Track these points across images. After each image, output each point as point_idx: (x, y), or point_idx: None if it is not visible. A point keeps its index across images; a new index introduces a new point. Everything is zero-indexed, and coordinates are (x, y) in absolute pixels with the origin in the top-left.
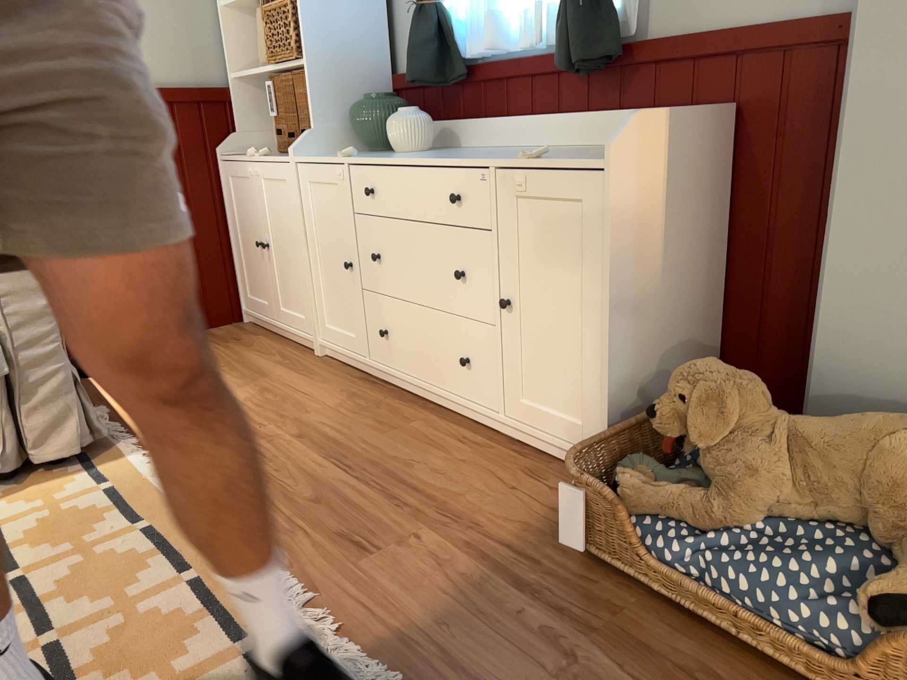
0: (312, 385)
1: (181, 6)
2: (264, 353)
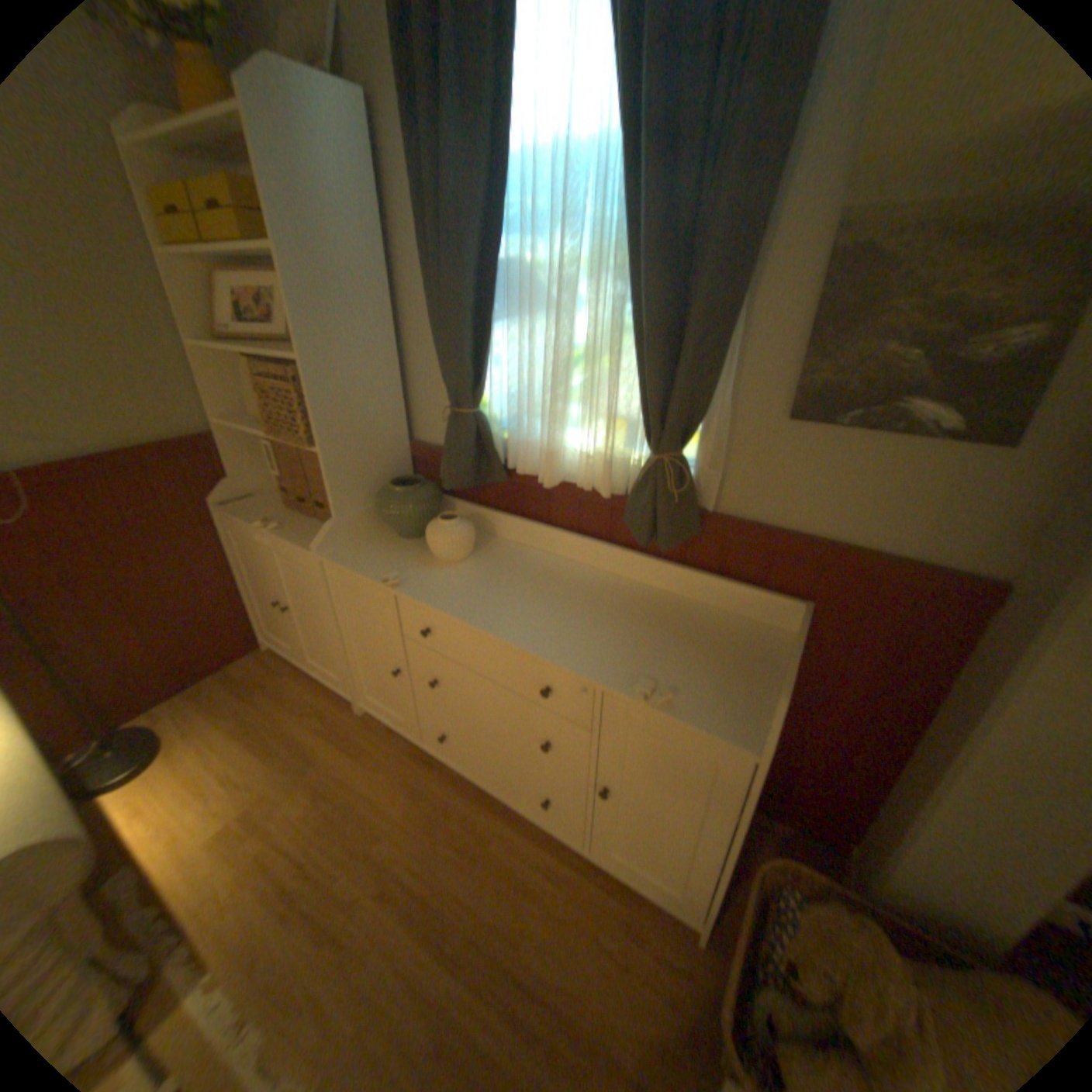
0: (366, 777)
1: (129, 343)
2: (298, 715)
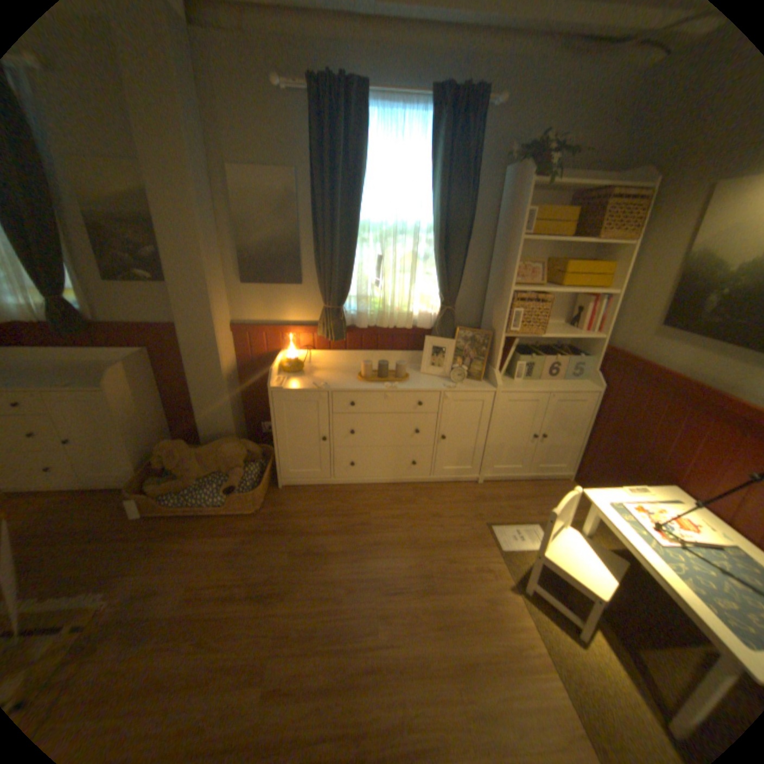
0: None
1: None
2: None
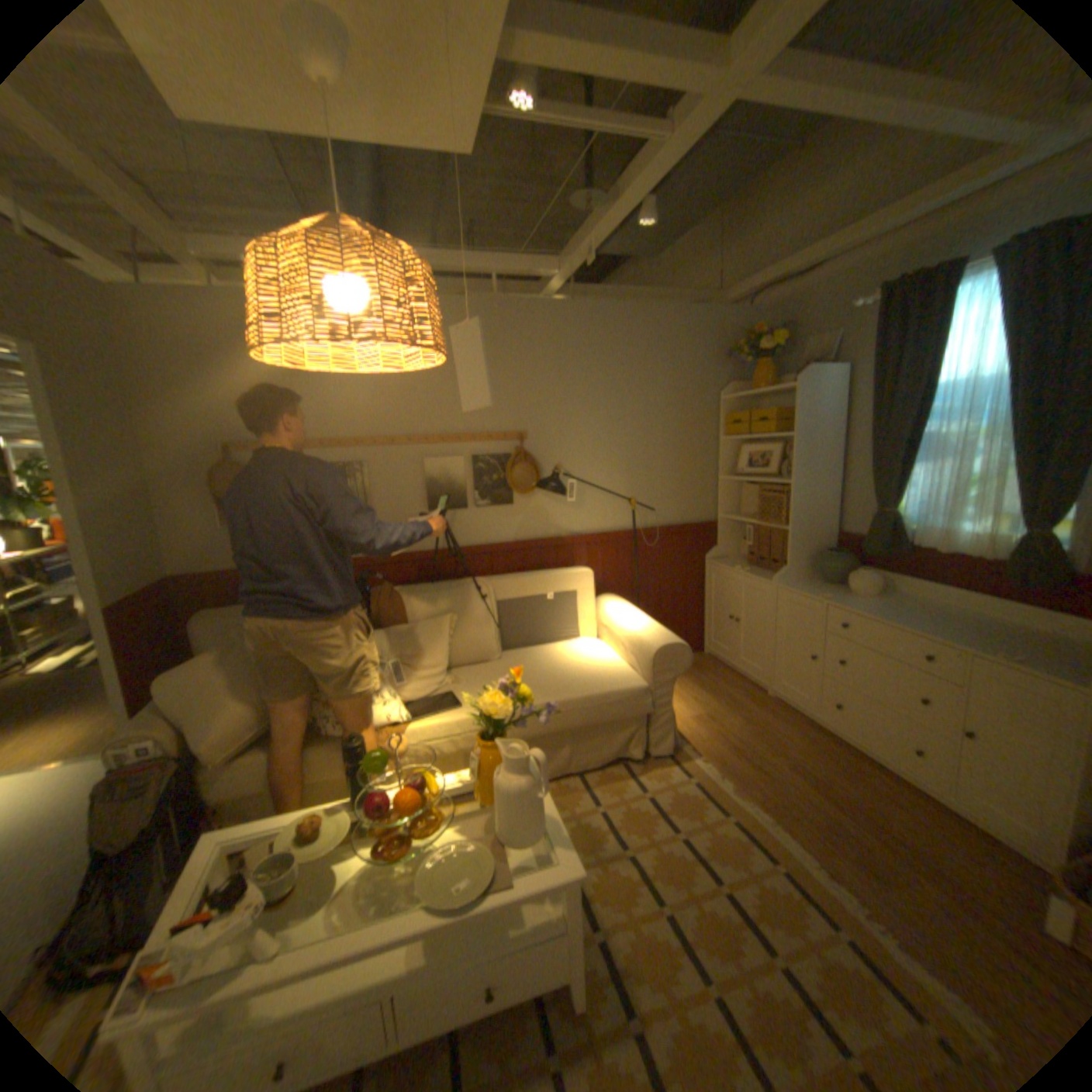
0: (778, 724)
1: (697, 478)
2: (732, 686)
